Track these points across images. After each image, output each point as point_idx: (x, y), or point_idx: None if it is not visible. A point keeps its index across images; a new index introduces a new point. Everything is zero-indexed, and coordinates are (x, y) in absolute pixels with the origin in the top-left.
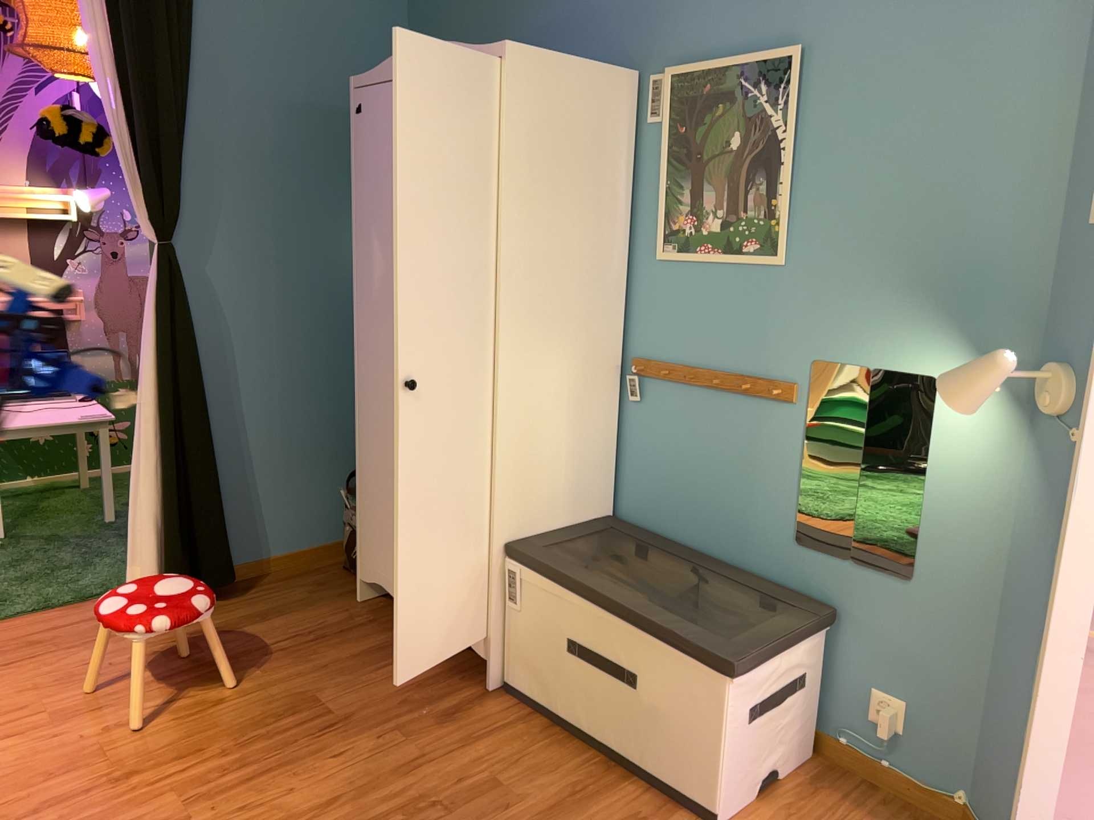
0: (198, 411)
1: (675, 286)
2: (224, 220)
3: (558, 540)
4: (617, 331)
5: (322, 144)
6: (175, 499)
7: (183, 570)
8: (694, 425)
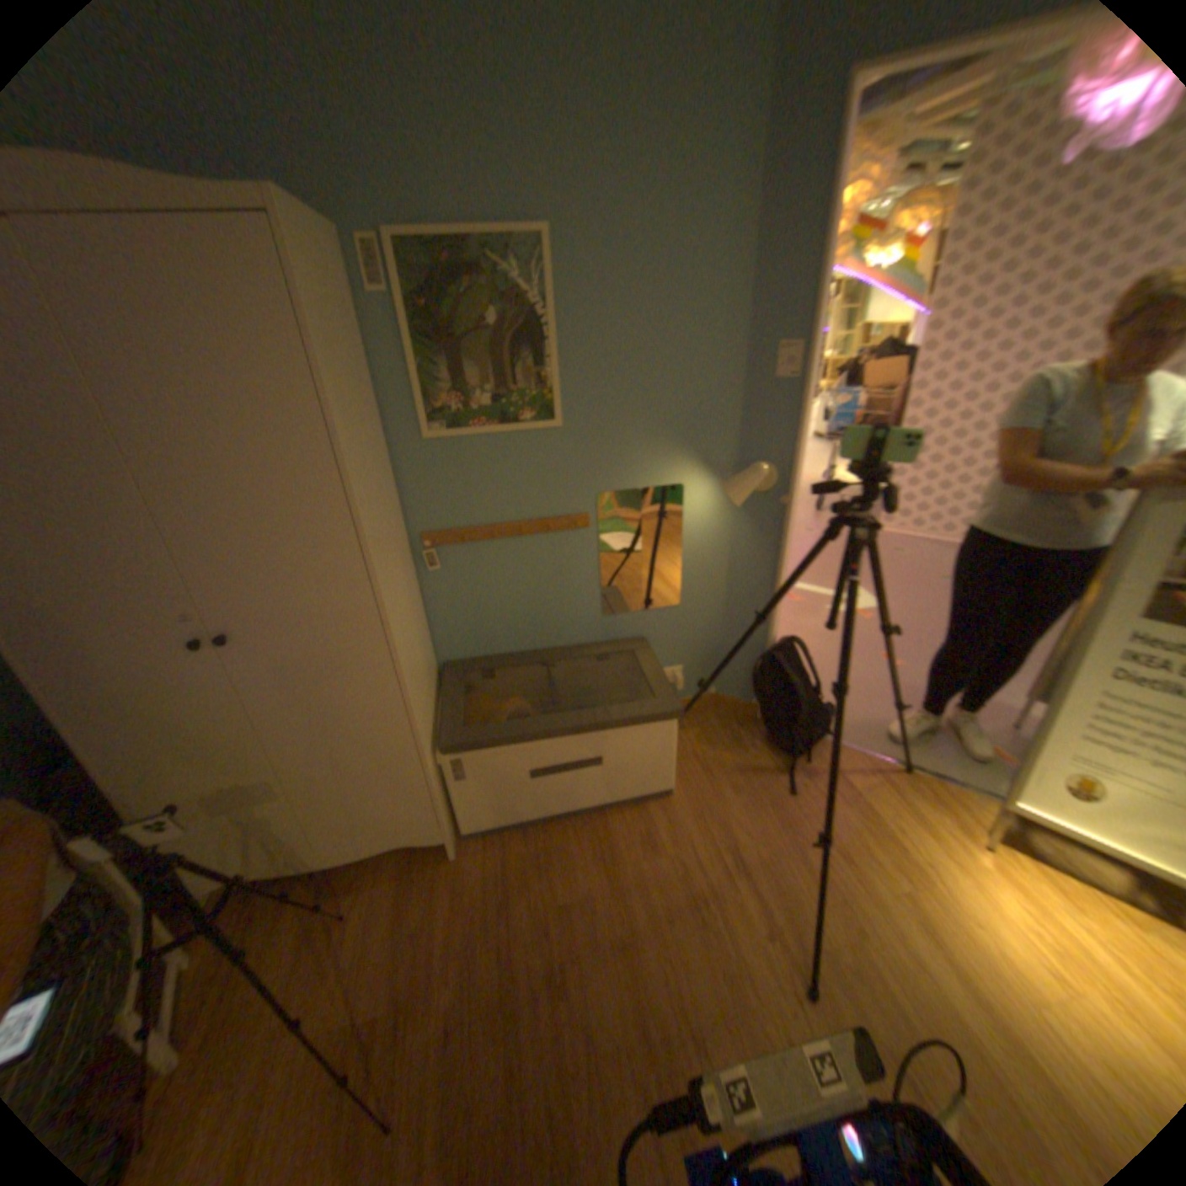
0: None
1: (452, 463)
2: None
3: (453, 716)
4: (403, 518)
5: None
6: None
7: None
8: (502, 570)
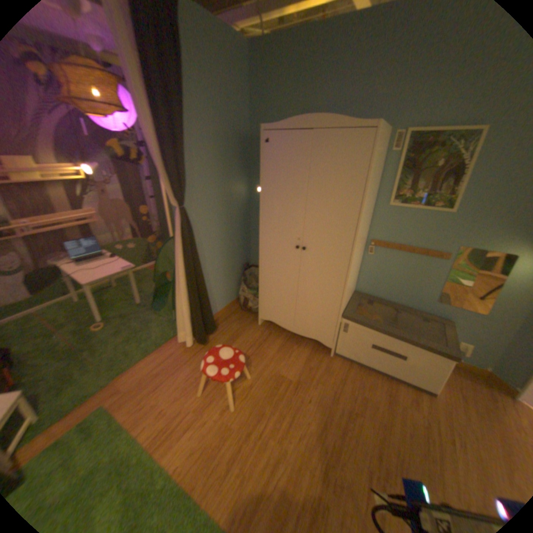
0: (201, 274)
1: (396, 215)
2: (194, 190)
3: (354, 307)
4: (367, 230)
5: (224, 149)
6: (196, 308)
7: (203, 332)
8: (398, 263)
